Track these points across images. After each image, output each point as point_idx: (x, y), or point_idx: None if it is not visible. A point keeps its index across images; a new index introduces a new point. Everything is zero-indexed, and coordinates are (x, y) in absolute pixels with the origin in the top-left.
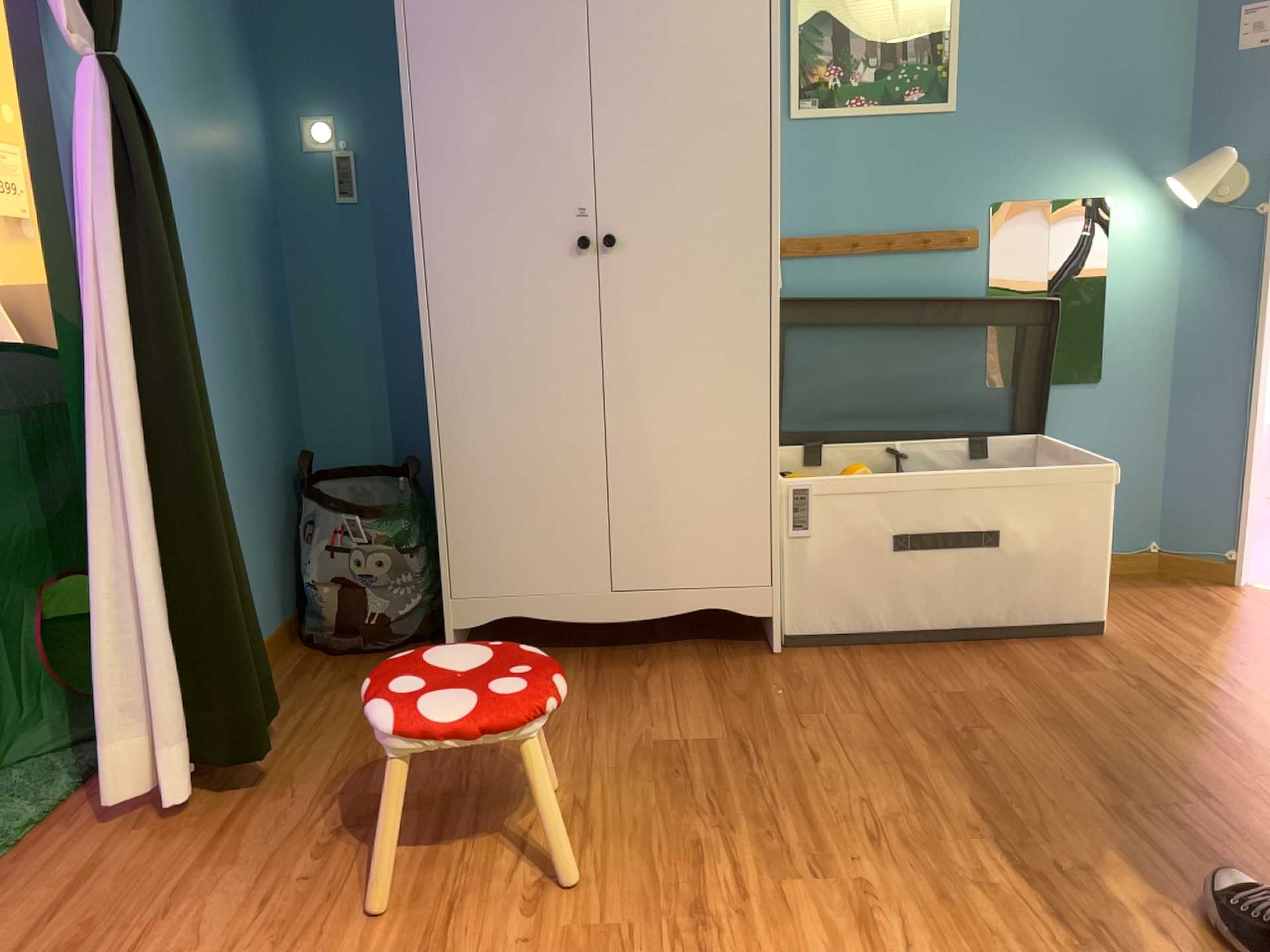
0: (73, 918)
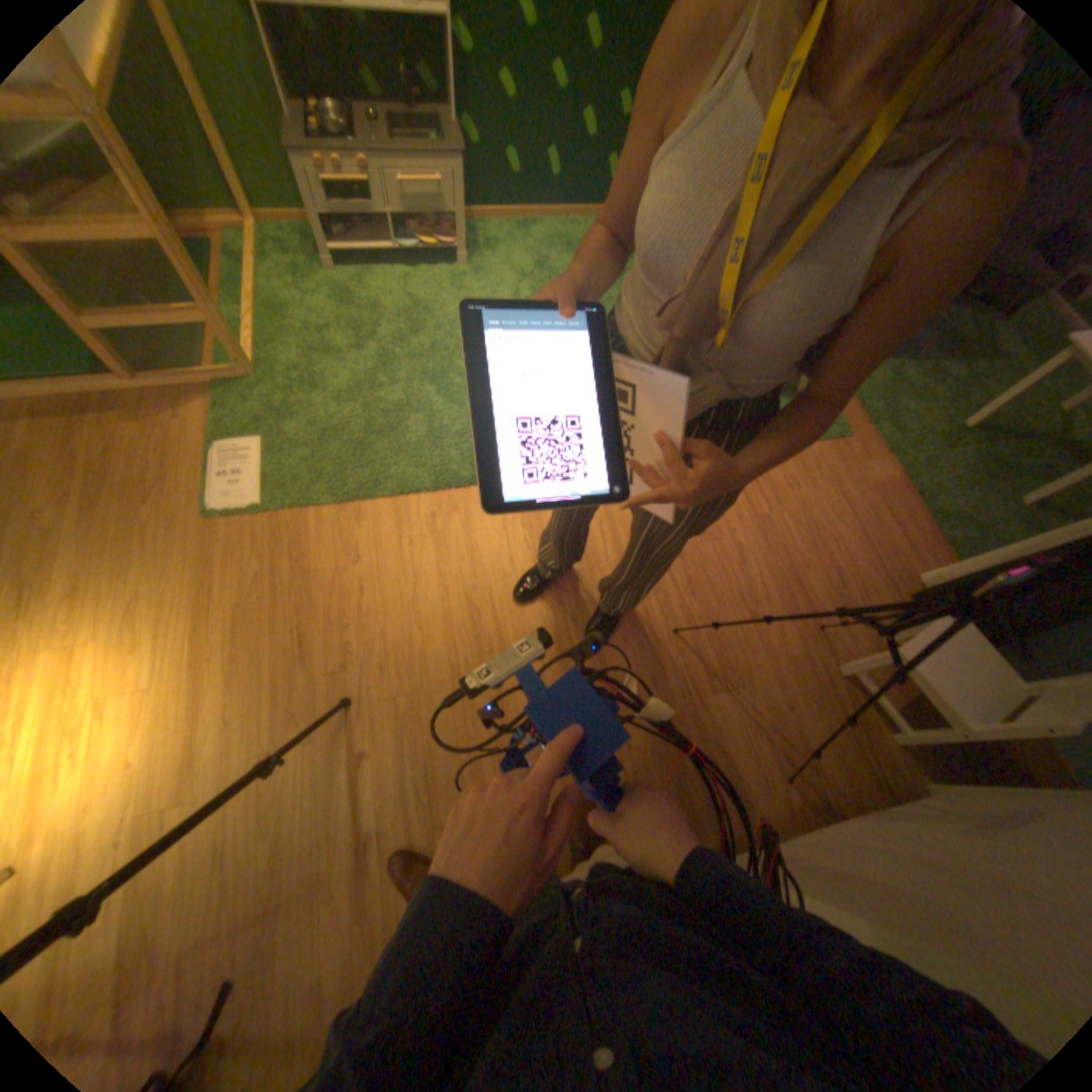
0: (883, 529)
